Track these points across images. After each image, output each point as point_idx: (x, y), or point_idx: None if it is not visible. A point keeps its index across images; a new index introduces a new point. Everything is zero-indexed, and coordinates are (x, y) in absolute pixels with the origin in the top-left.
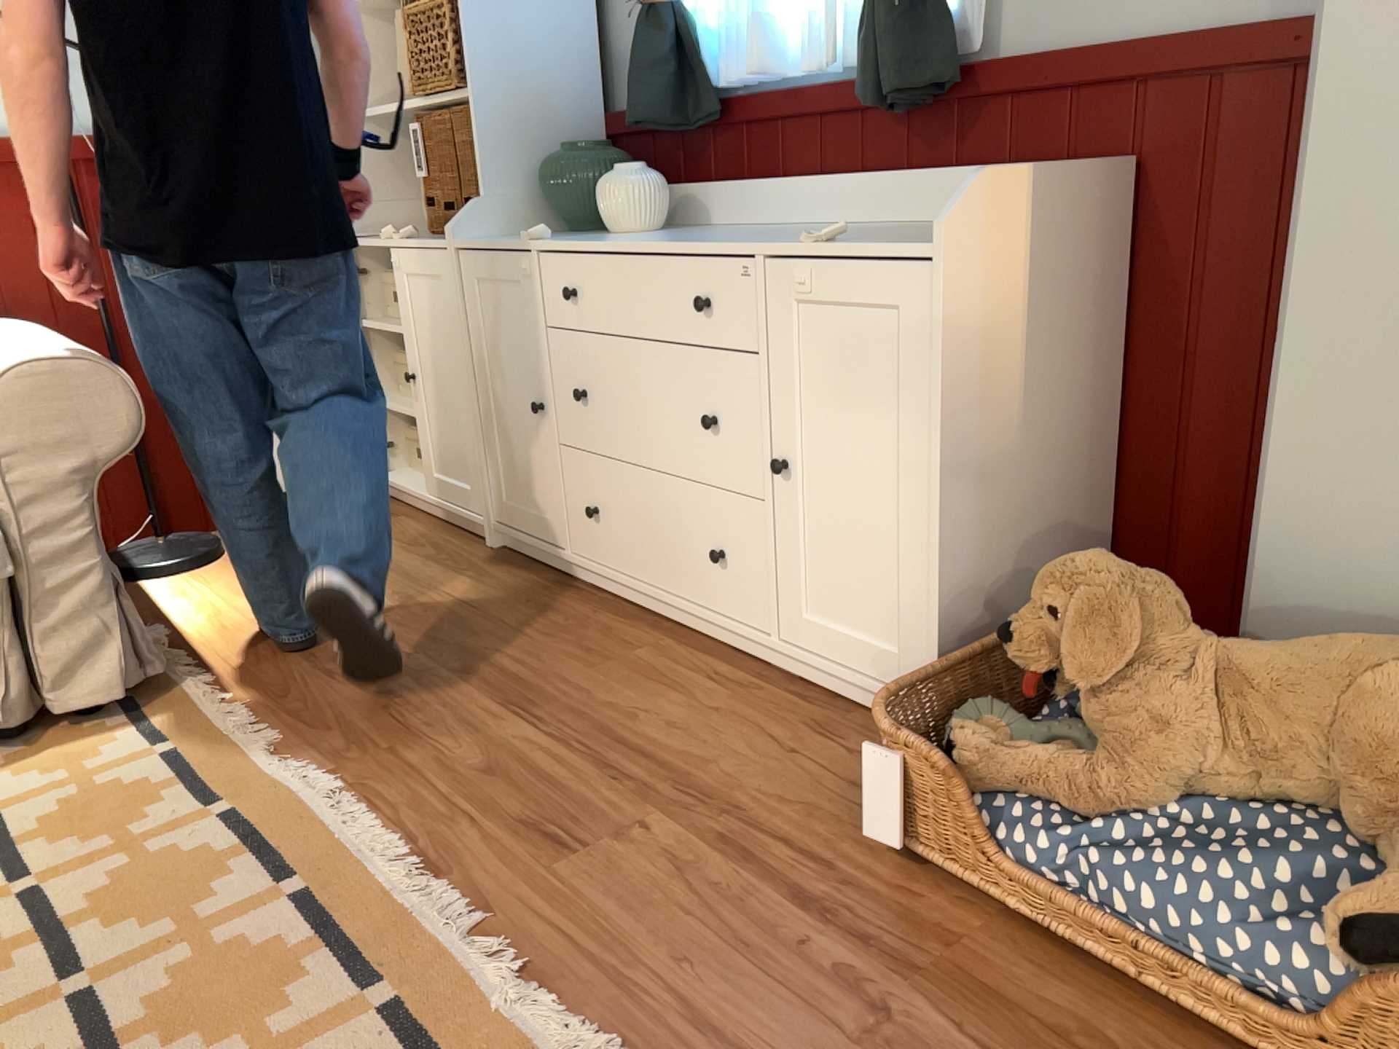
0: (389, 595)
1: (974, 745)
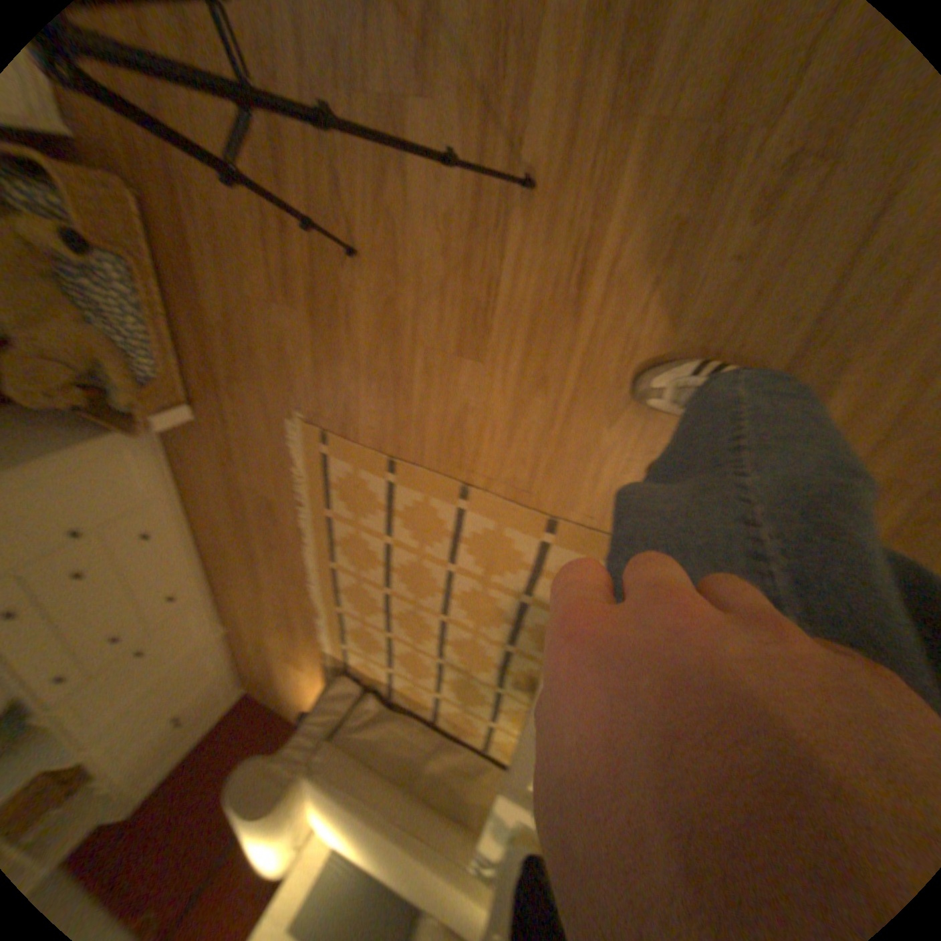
0: (258, 640)
1: (118, 395)
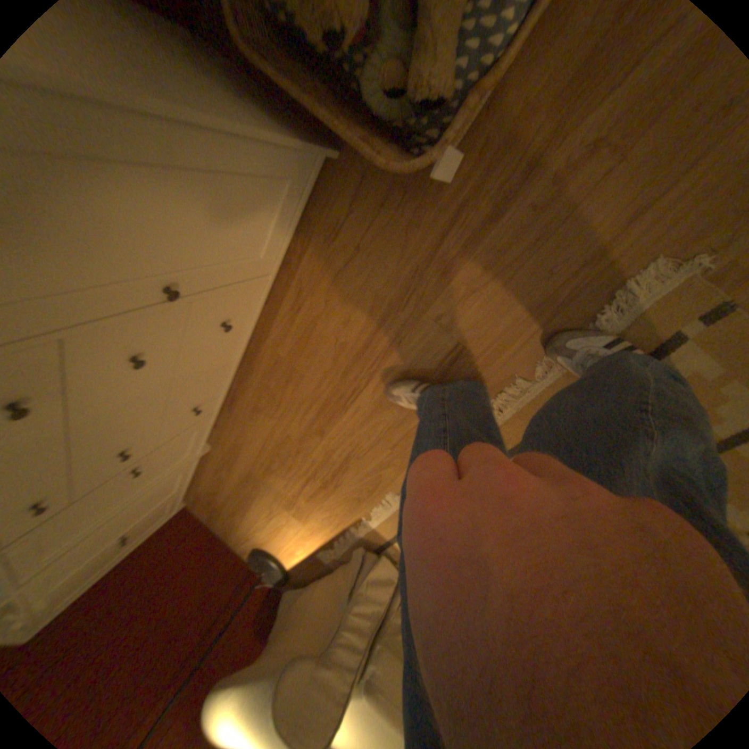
0: (263, 476)
1: (436, 73)
